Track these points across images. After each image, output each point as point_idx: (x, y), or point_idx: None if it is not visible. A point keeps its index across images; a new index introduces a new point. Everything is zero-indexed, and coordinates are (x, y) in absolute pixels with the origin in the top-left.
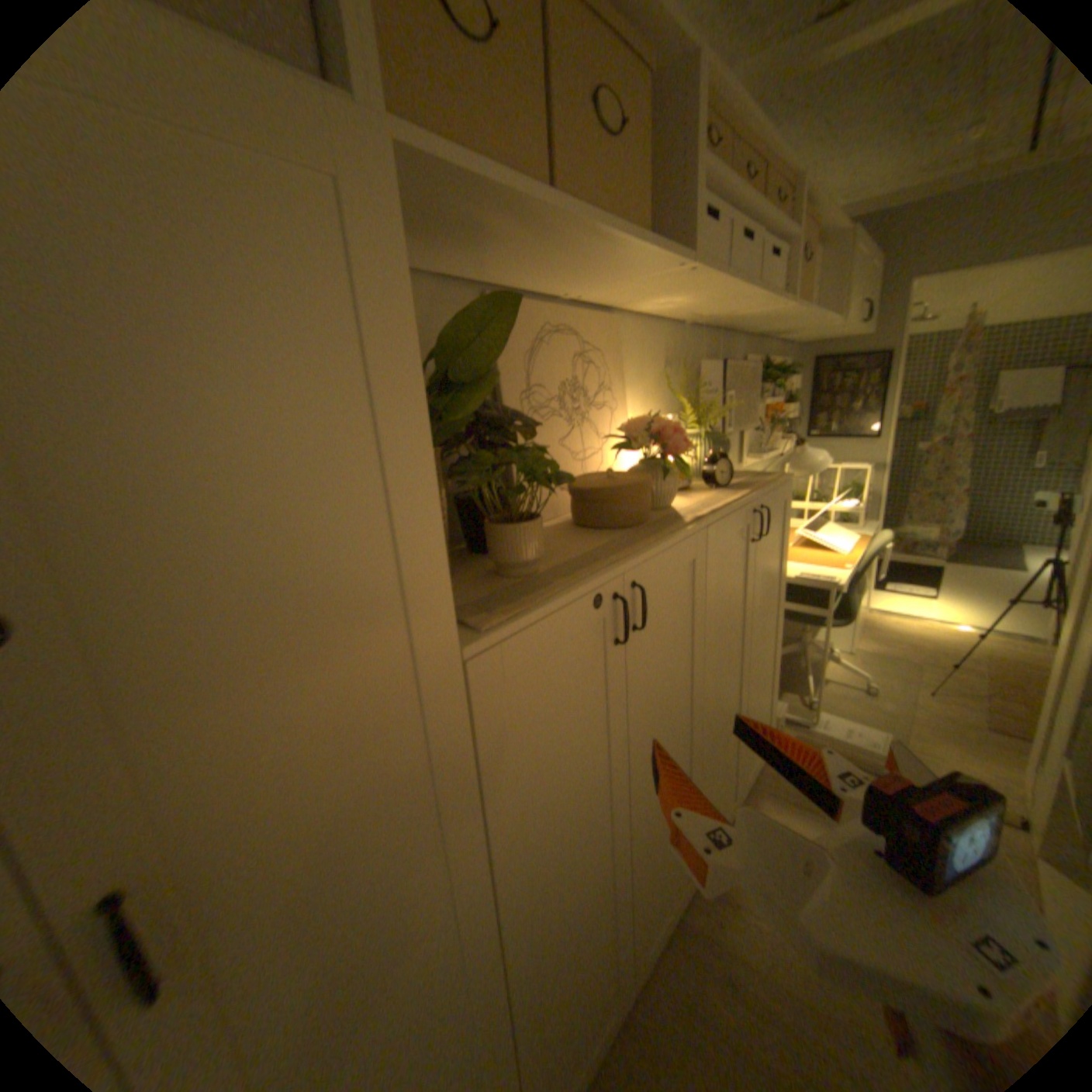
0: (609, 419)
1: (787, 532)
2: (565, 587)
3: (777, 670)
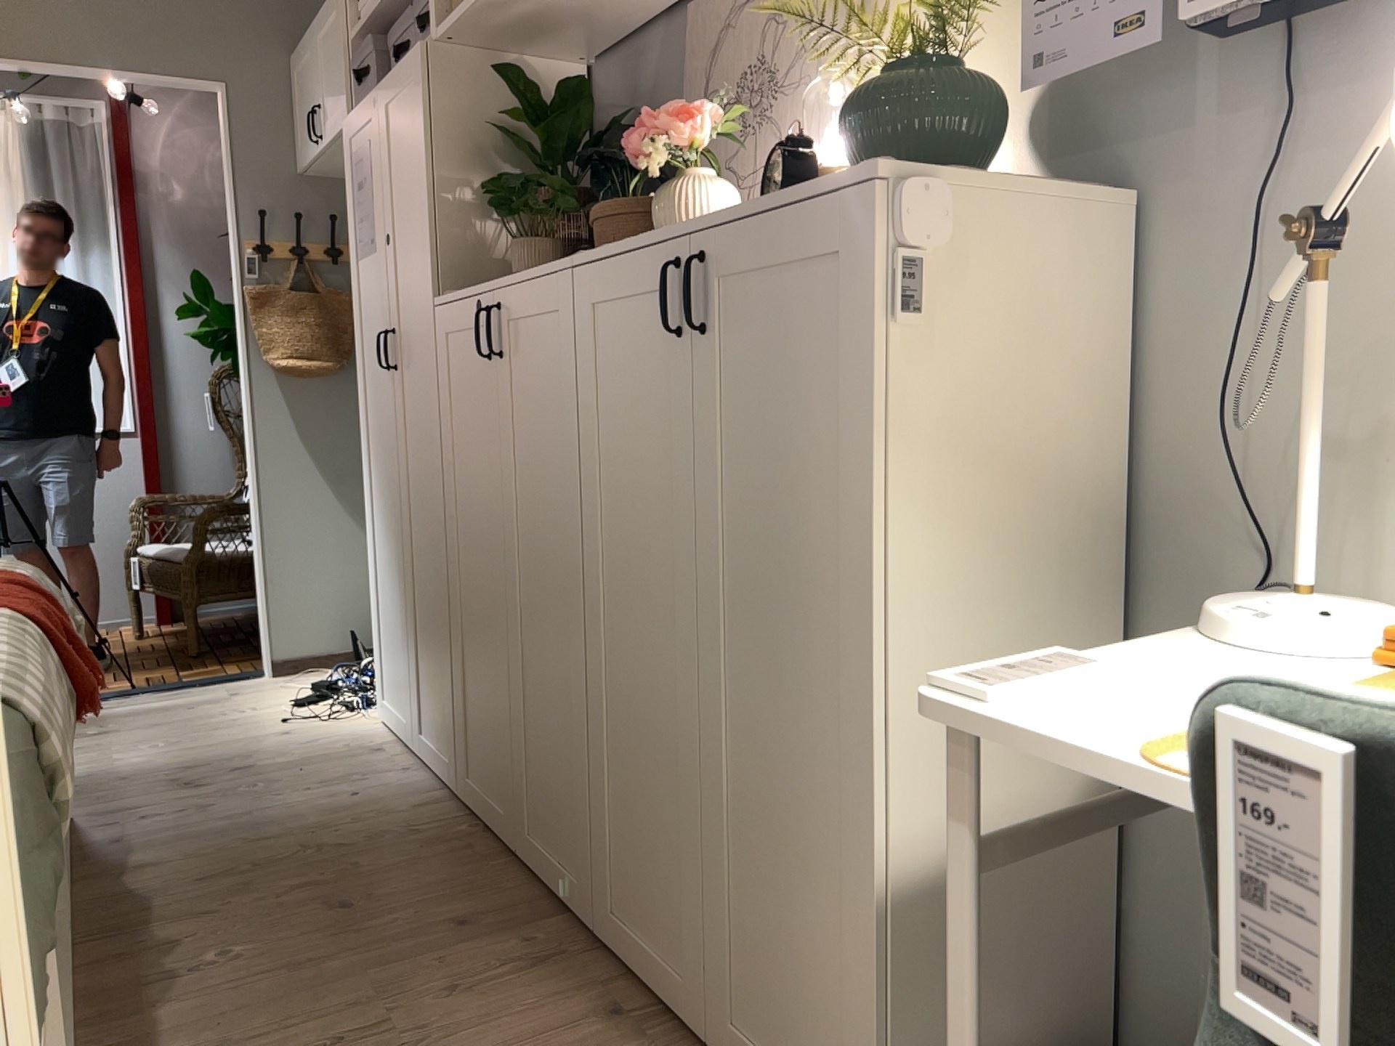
0: (799, 108)
1: (873, 380)
2: (469, 288)
3: (871, 913)
